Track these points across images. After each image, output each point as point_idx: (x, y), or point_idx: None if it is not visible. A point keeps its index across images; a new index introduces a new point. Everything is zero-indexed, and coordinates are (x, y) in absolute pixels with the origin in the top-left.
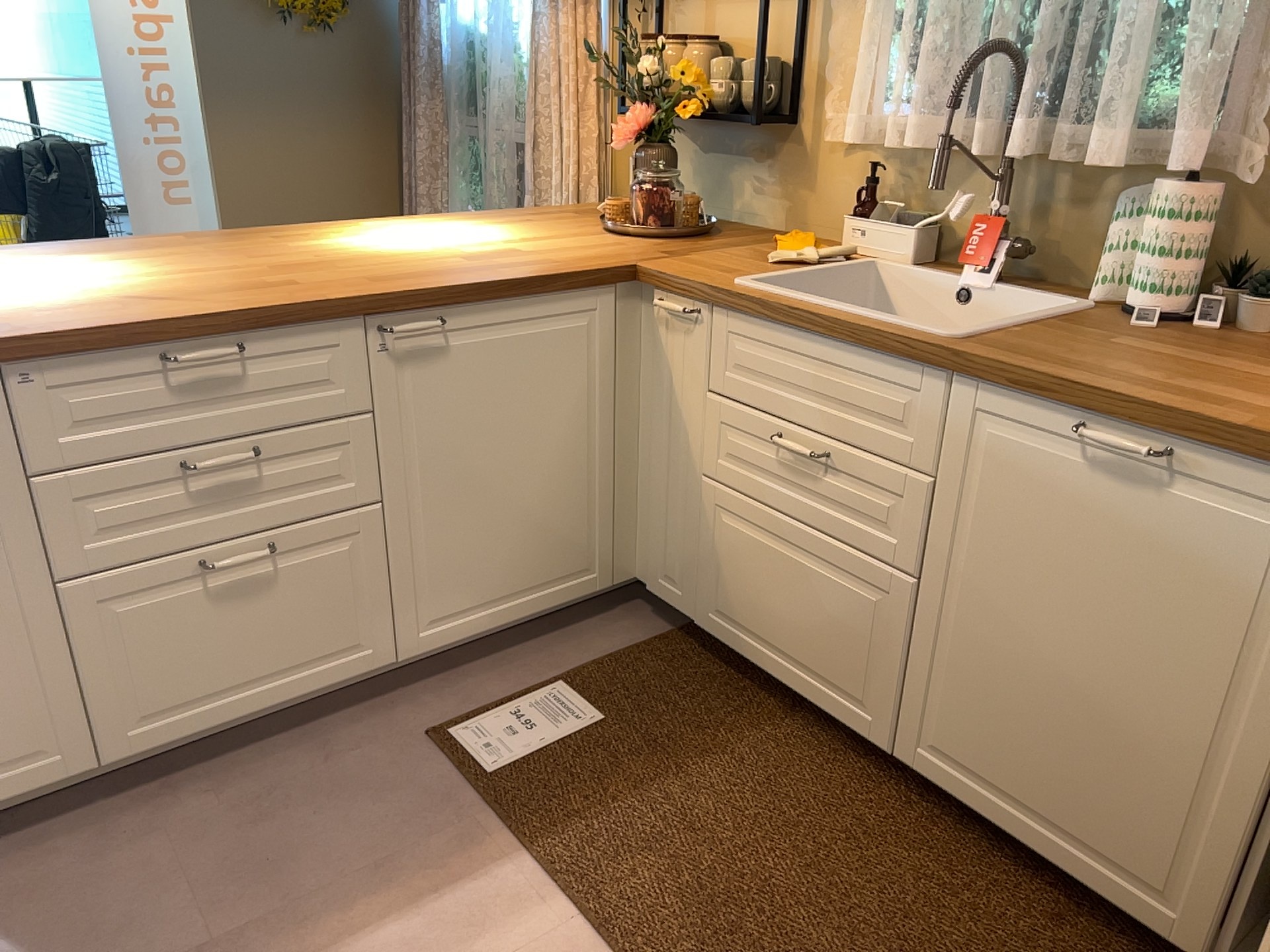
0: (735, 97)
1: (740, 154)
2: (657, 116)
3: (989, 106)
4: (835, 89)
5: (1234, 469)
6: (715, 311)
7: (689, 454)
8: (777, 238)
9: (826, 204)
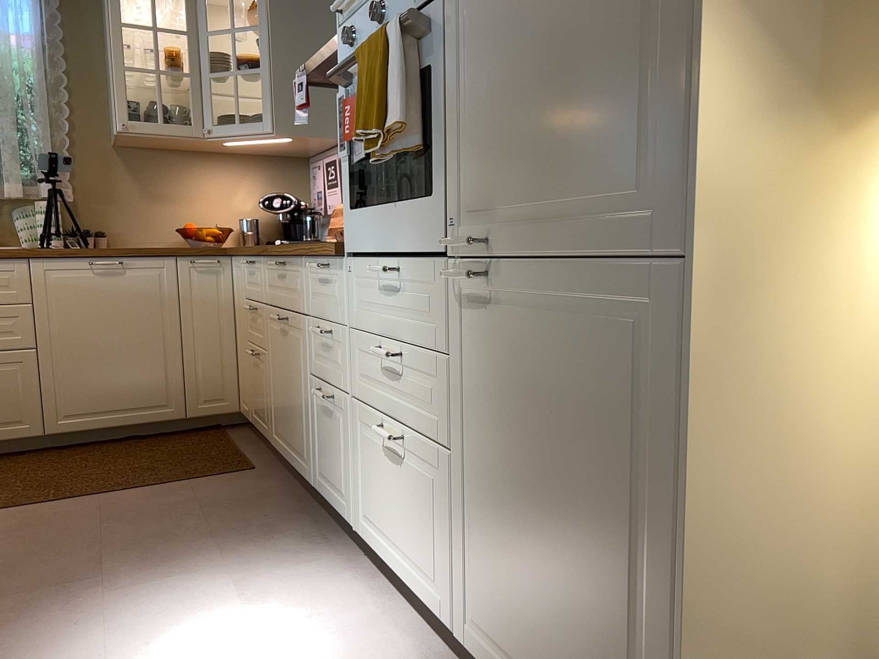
0: None
1: None
2: None
3: None
4: None
5: (140, 261)
6: None
7: None
8: None
9: None
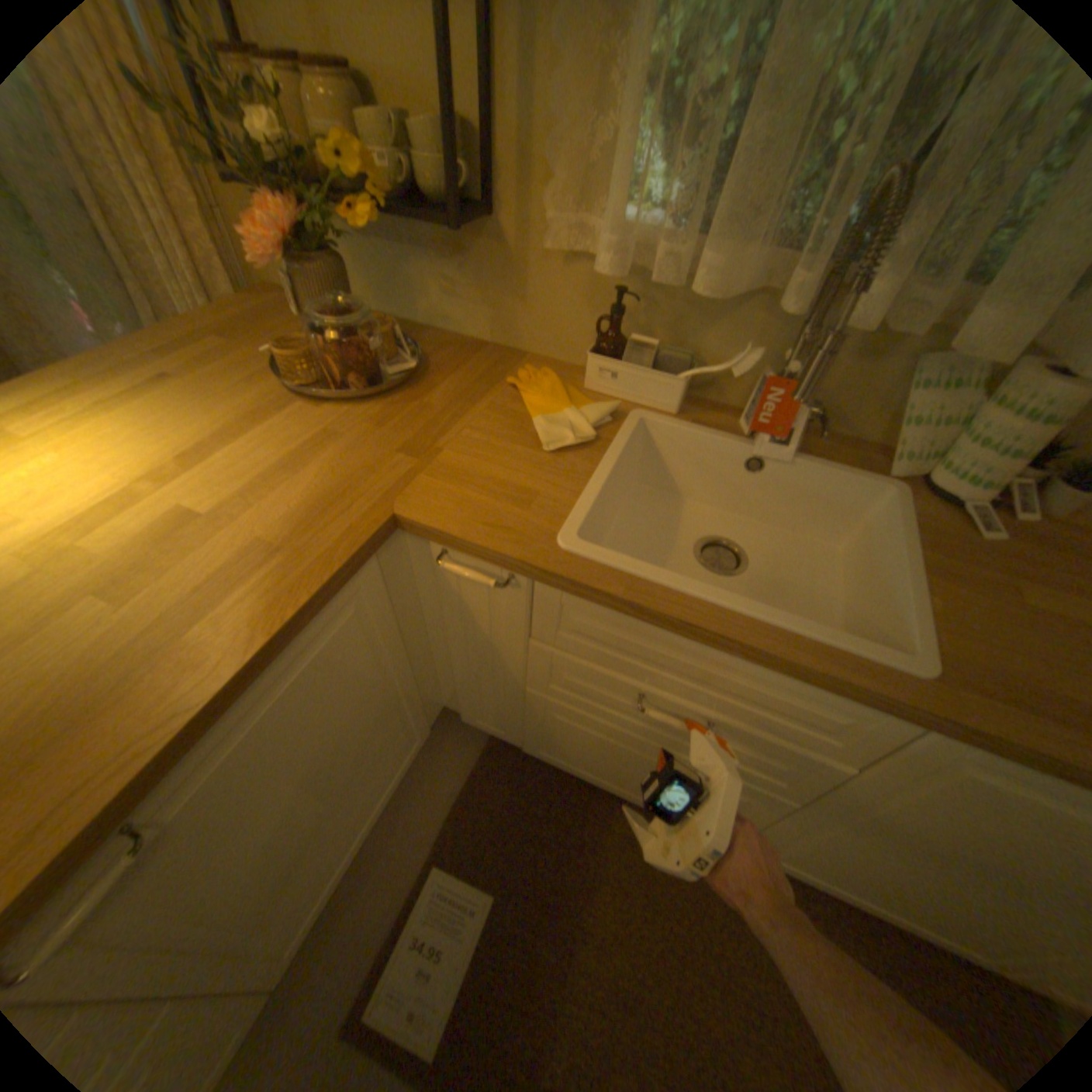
0: (407, 170)
1: (415, 241)
2: (307, 210)
3: (819, 237)
4: (552, 165)
5: None
6: (540, 582)
7: (506, 670)
8: (520, 386)
9: (546, 317)
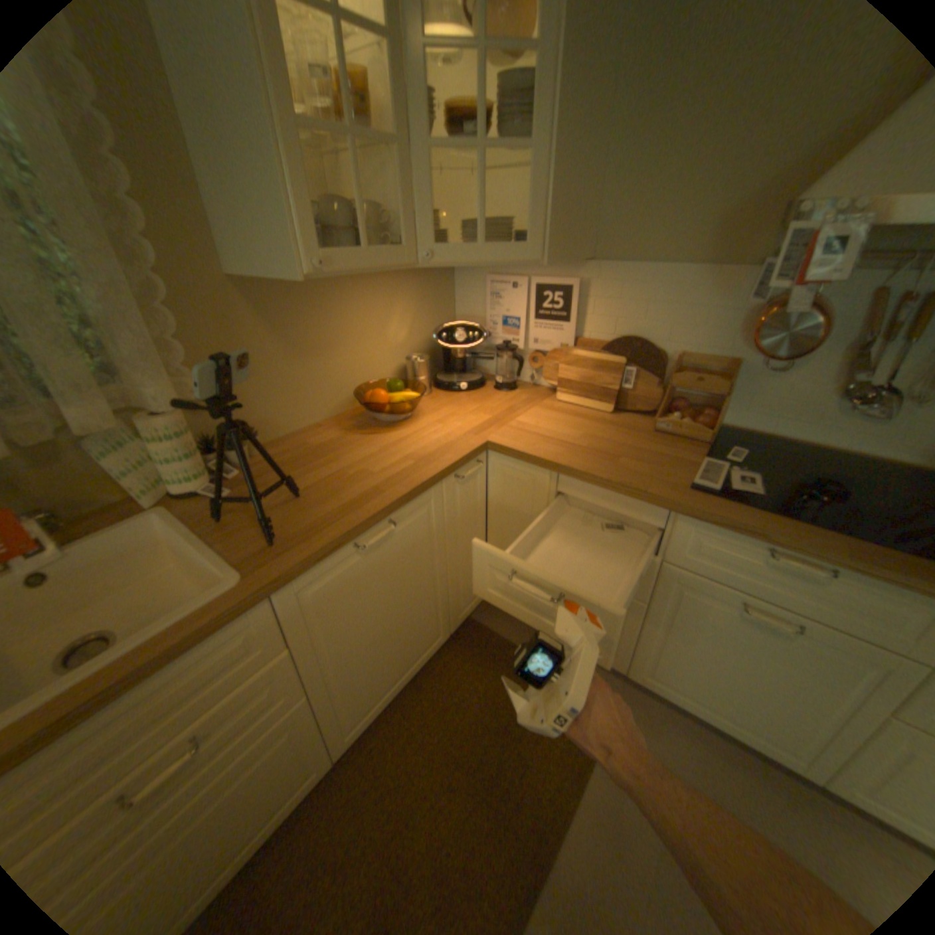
0: None
1: None
2: None
3: None
4: None
5: (410, 506)
6: None
7: None
8: None
9: None
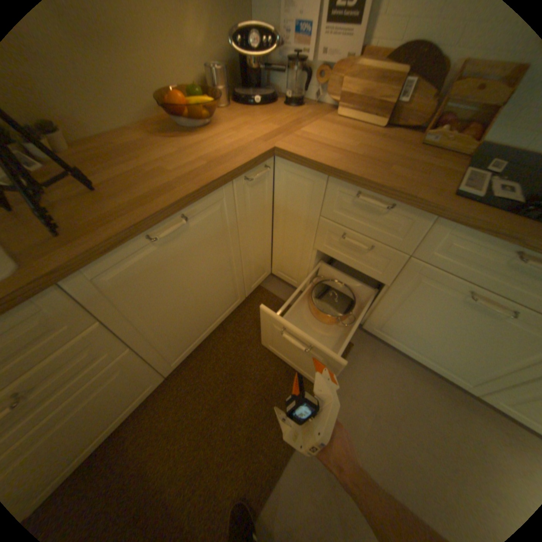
0: None
1: None
2: None
3: None
4: None
5: (202, 203)
6: None
7: None
8: None
9: None
